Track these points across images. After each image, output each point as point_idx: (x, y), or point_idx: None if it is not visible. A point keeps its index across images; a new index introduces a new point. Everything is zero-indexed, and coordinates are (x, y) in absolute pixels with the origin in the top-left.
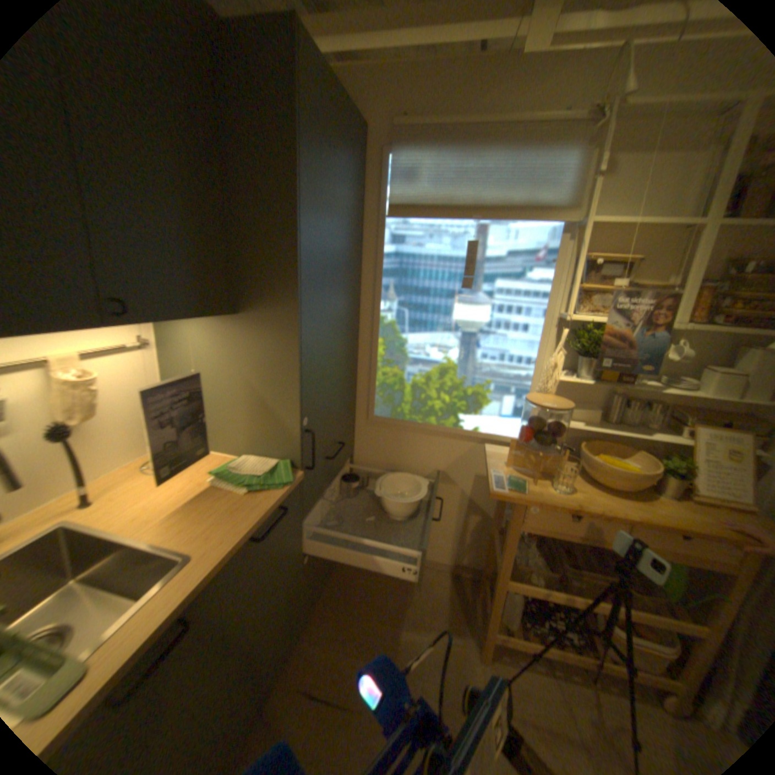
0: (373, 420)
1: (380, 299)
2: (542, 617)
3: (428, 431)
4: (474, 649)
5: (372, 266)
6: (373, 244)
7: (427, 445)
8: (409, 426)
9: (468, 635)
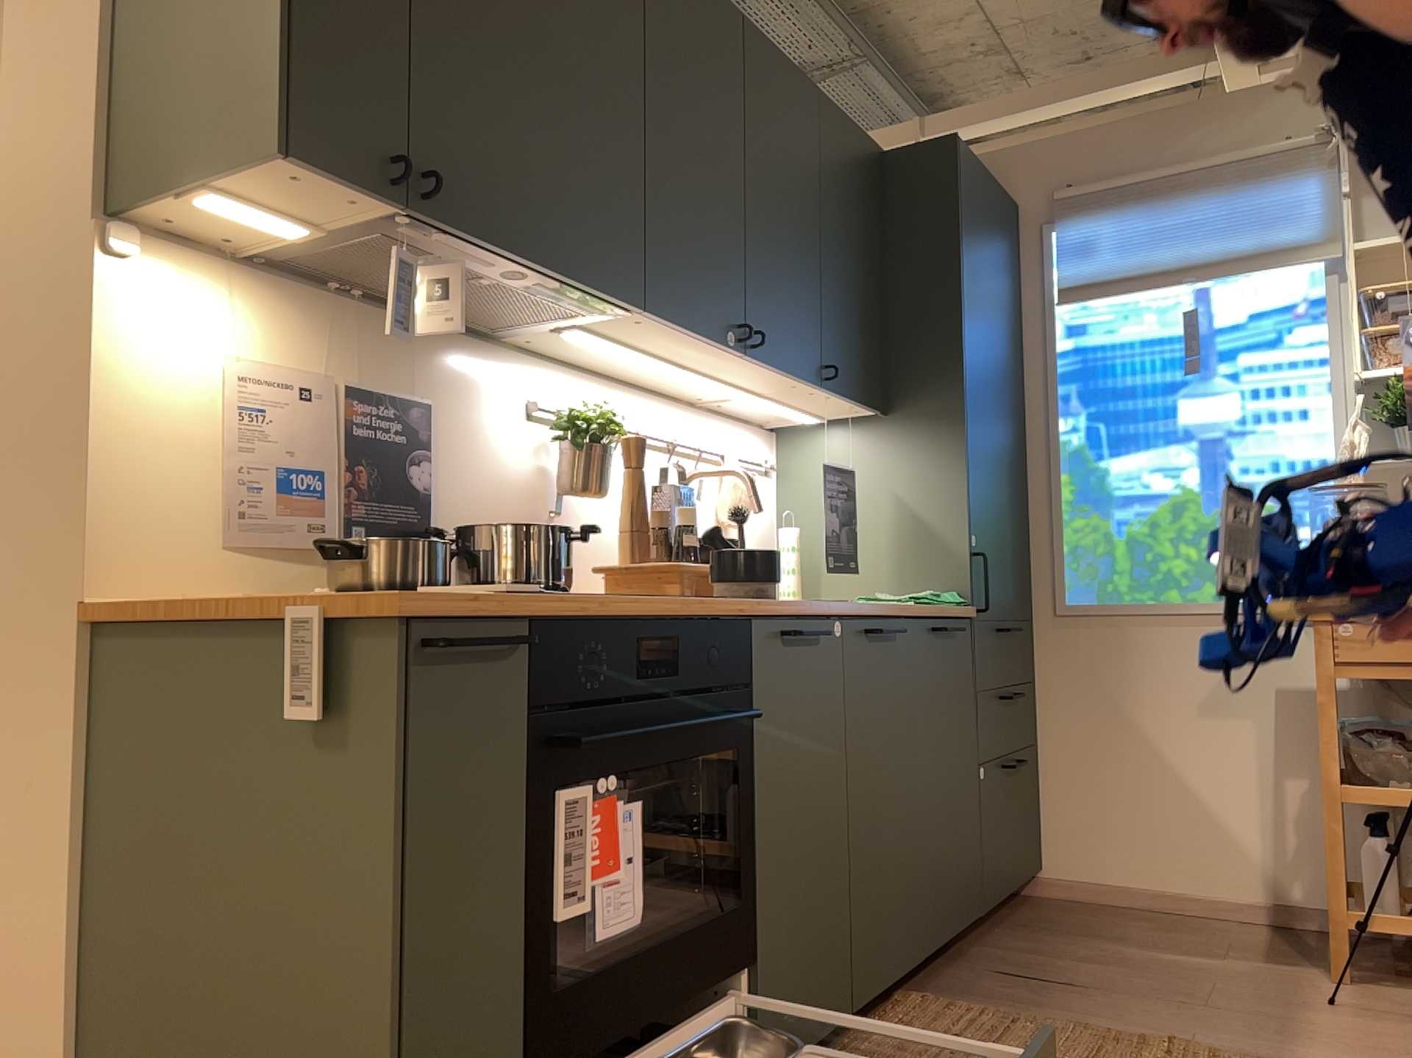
0: (1067, 612)
1: (1059, 414)
2: None
3: (1171, 616)
4: (1321, 972)
5: (1041, 372)
6: (1040, 343)
7: (1172, 643)
8: (1134, 611)
9: (1308, 964)
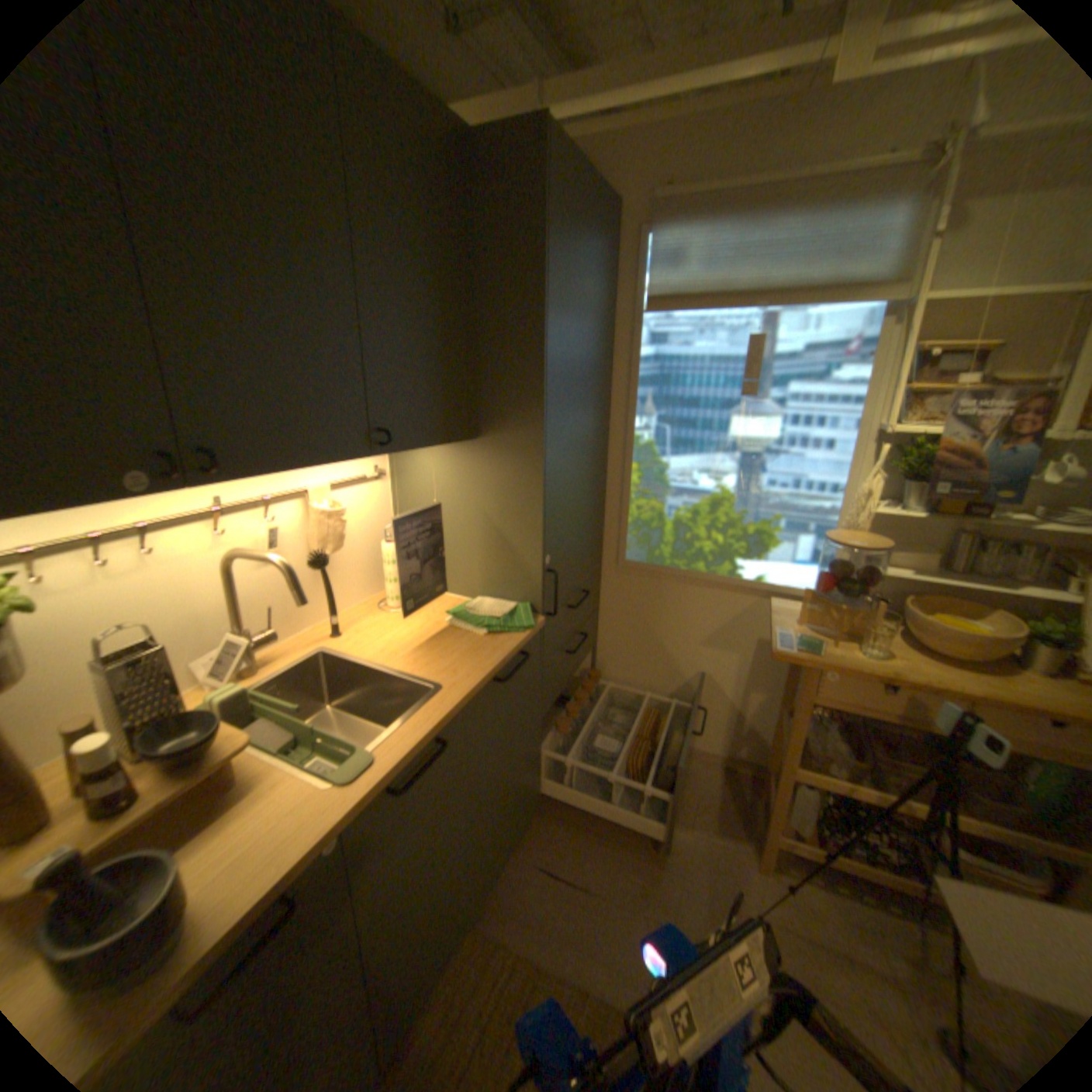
0: (624, 566)
1: (635, 413)
2: (848, 825)
3: (696, 580)
4: (752, 856)
5: (625, 373)
6: (627, 346)
7: (694, 598)
8: (670, 573)
9: (744, 839)
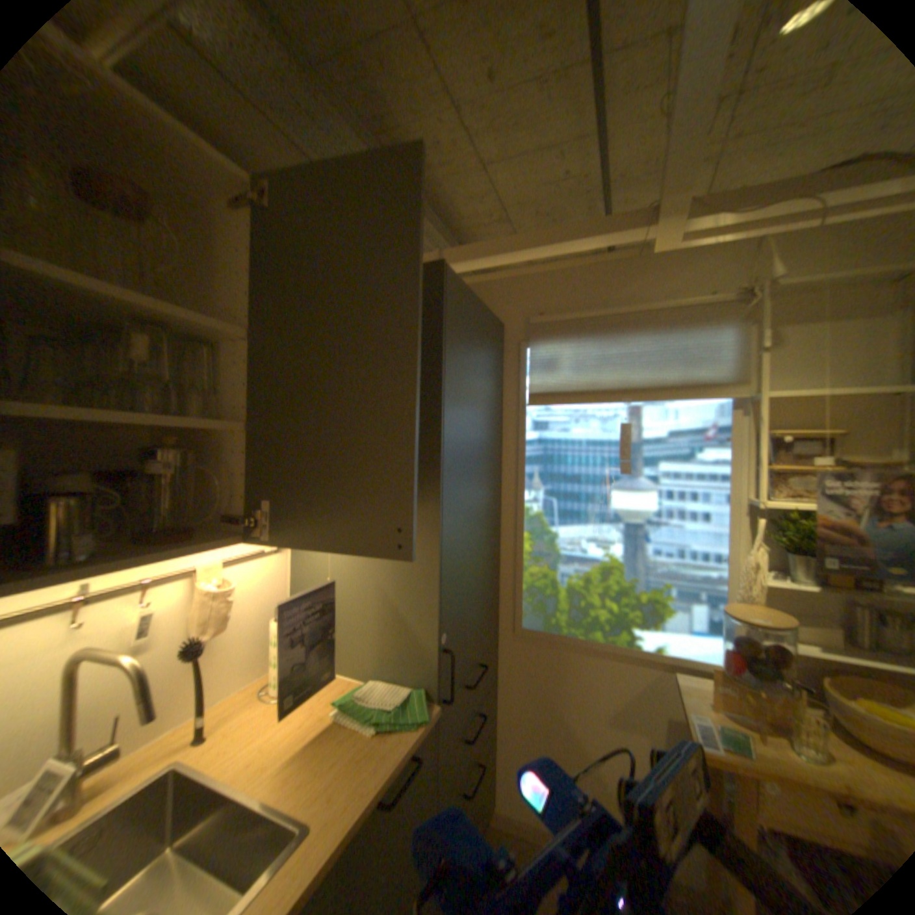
0: (521, 634)
1: (524, 487)
2: None
3: (595, 651)
4: None
5: (513, 453)
6: (514, 431)
7: (595, 671)
8: (569, 643)
9: None
